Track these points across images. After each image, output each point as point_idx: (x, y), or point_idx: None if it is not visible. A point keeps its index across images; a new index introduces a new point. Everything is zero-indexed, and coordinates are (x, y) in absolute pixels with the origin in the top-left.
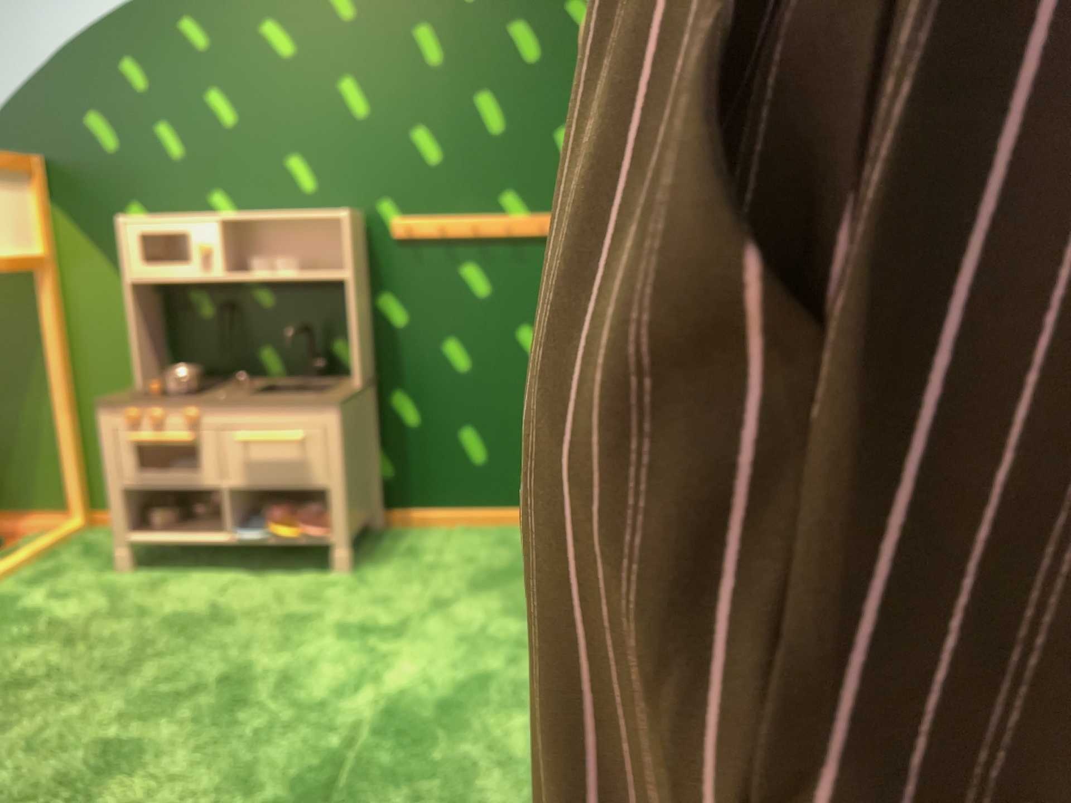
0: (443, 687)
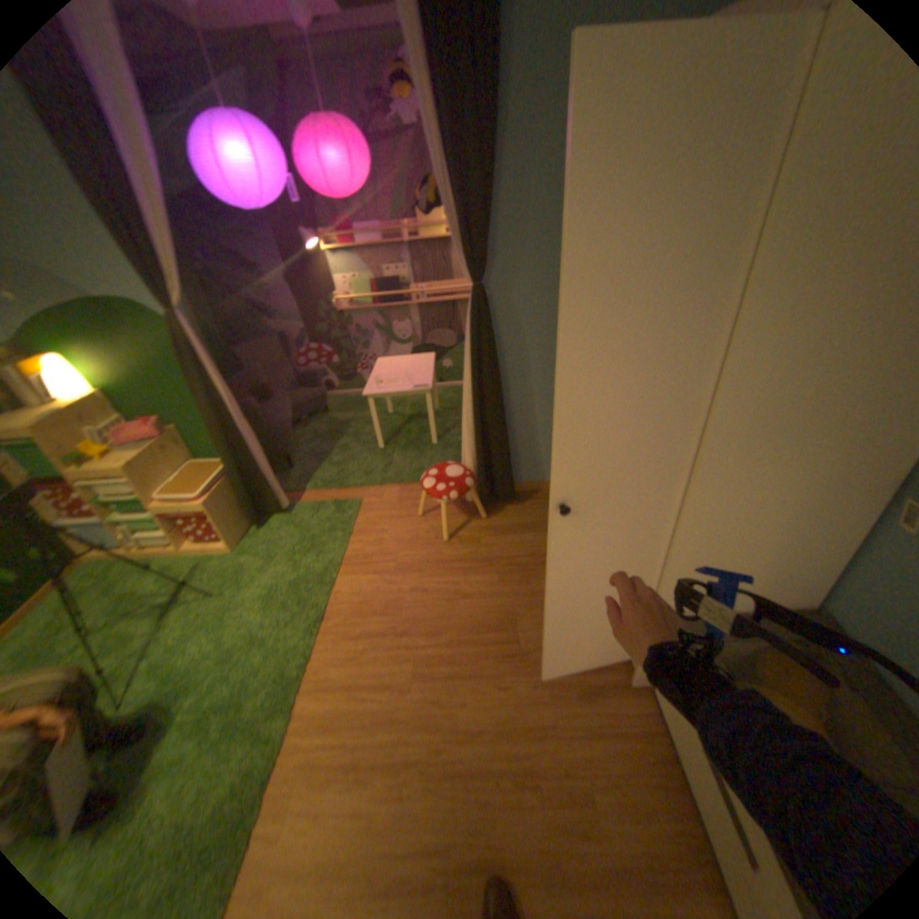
0: (137, 691)
